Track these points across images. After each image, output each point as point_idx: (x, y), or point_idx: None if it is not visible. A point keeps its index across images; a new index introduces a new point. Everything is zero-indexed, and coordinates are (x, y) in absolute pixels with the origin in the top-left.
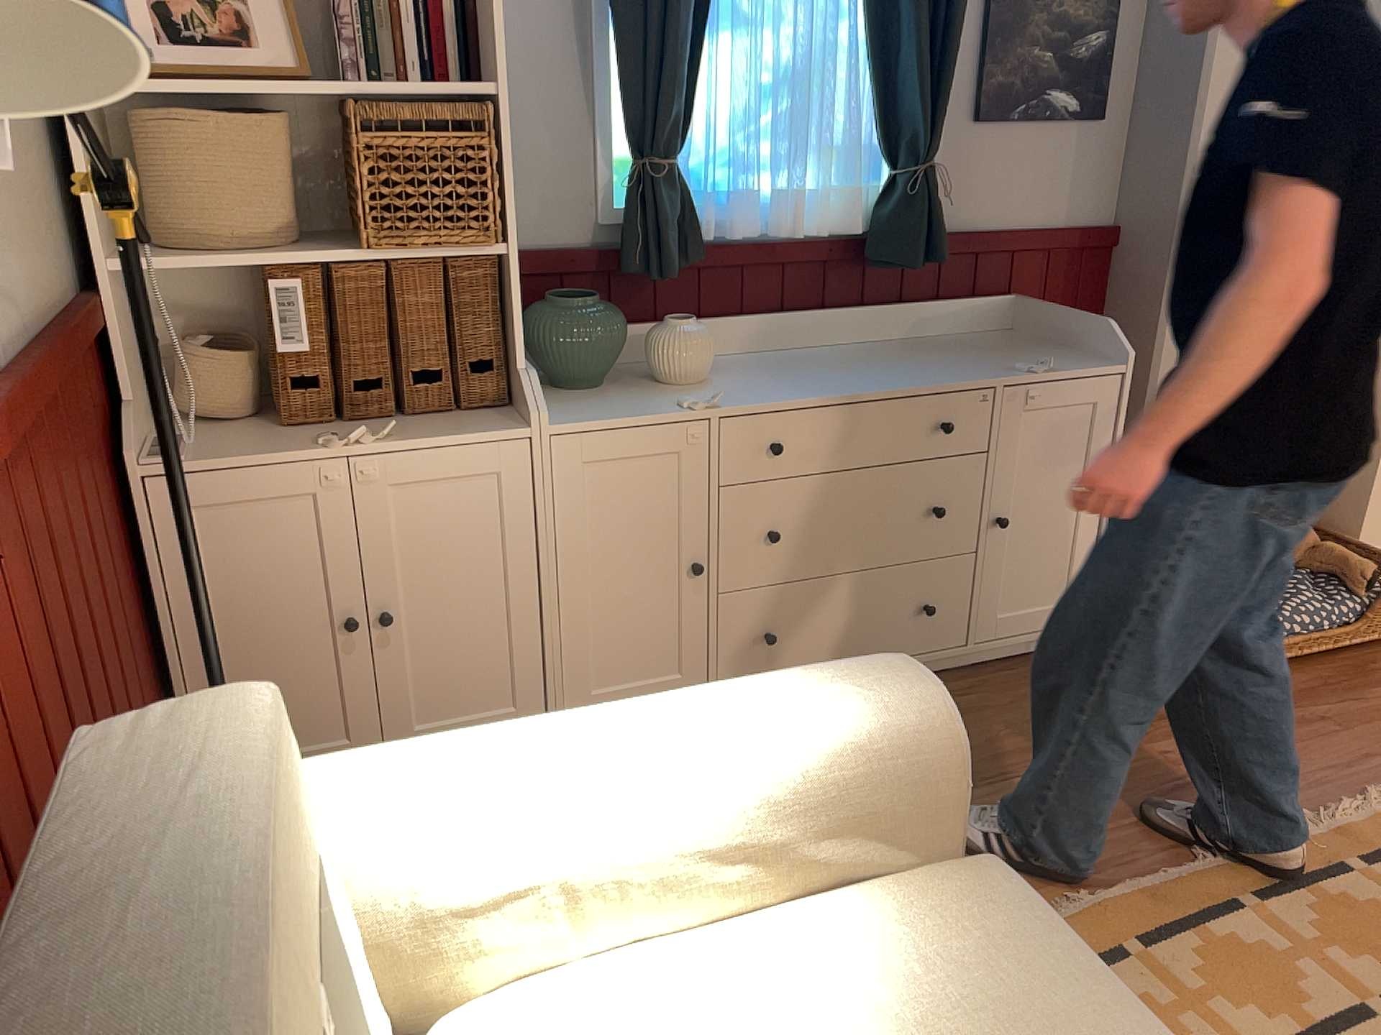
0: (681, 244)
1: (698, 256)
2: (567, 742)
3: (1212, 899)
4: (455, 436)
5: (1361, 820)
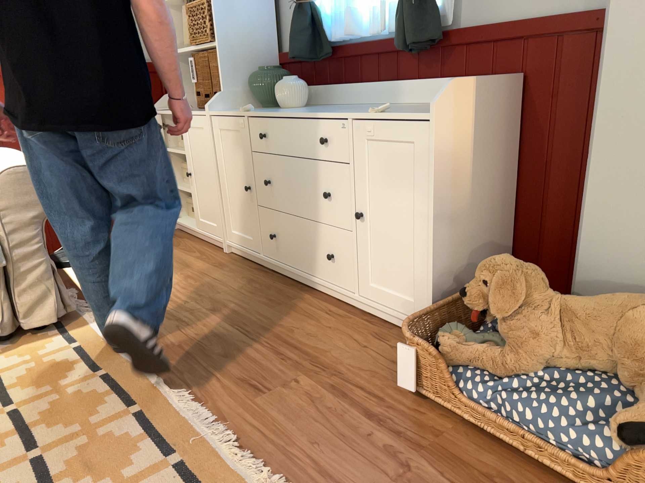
0: (308, 43)
1: (328, 51)
2: (5, 155)
3: (137, 397)
4: (198, 113)
5: (234, 470)
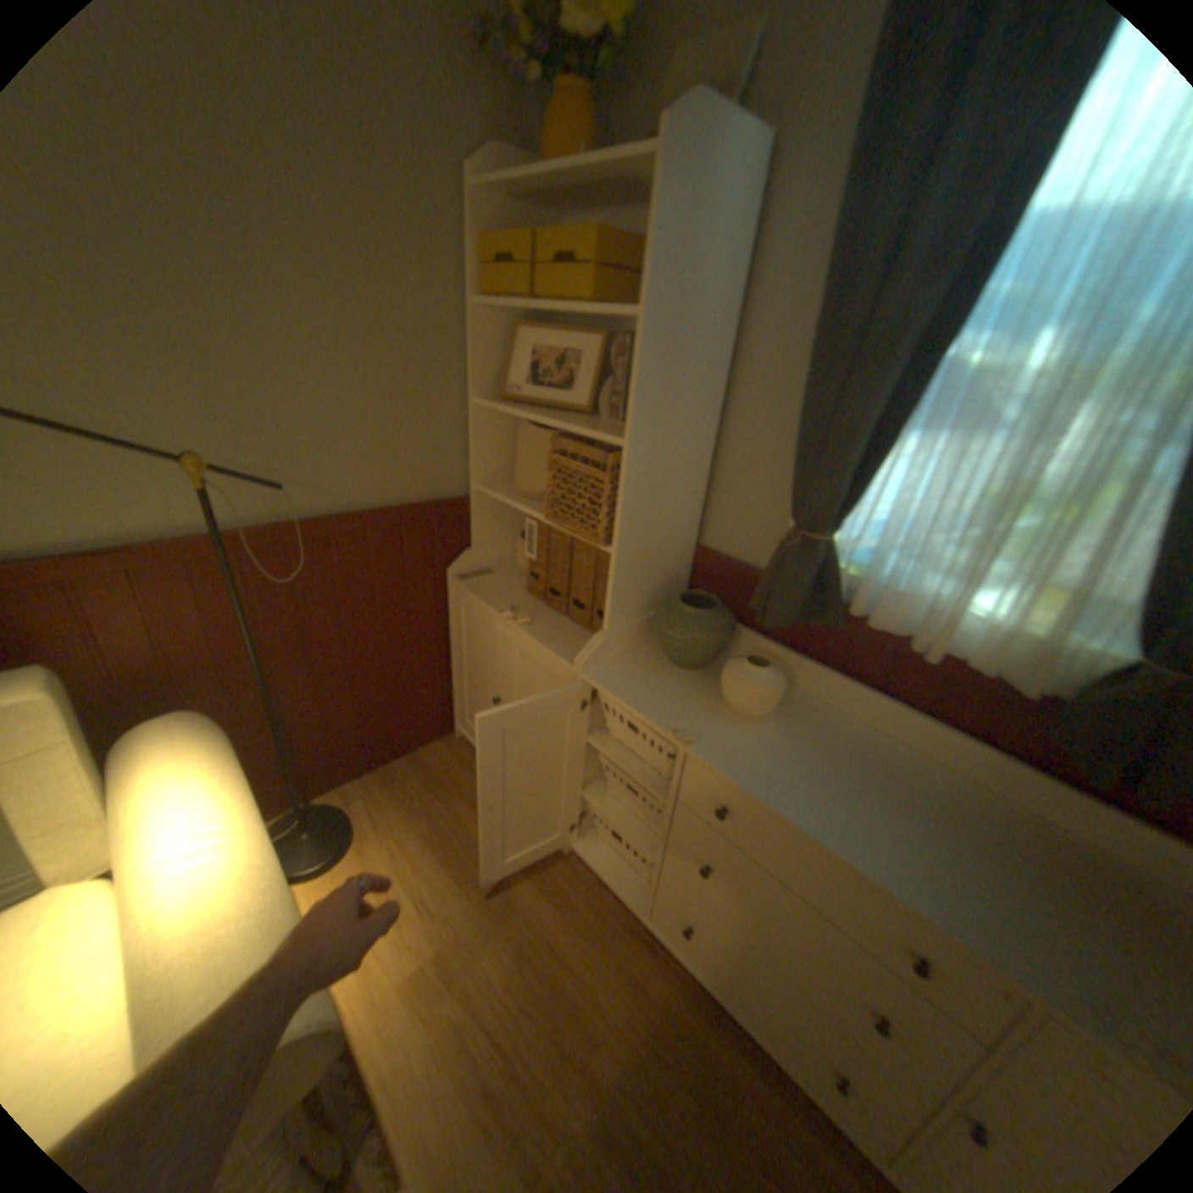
0: (808, 605)
1: (841, 623)
2: (180, 839)
3: None
4: (551, 644)
5: None
